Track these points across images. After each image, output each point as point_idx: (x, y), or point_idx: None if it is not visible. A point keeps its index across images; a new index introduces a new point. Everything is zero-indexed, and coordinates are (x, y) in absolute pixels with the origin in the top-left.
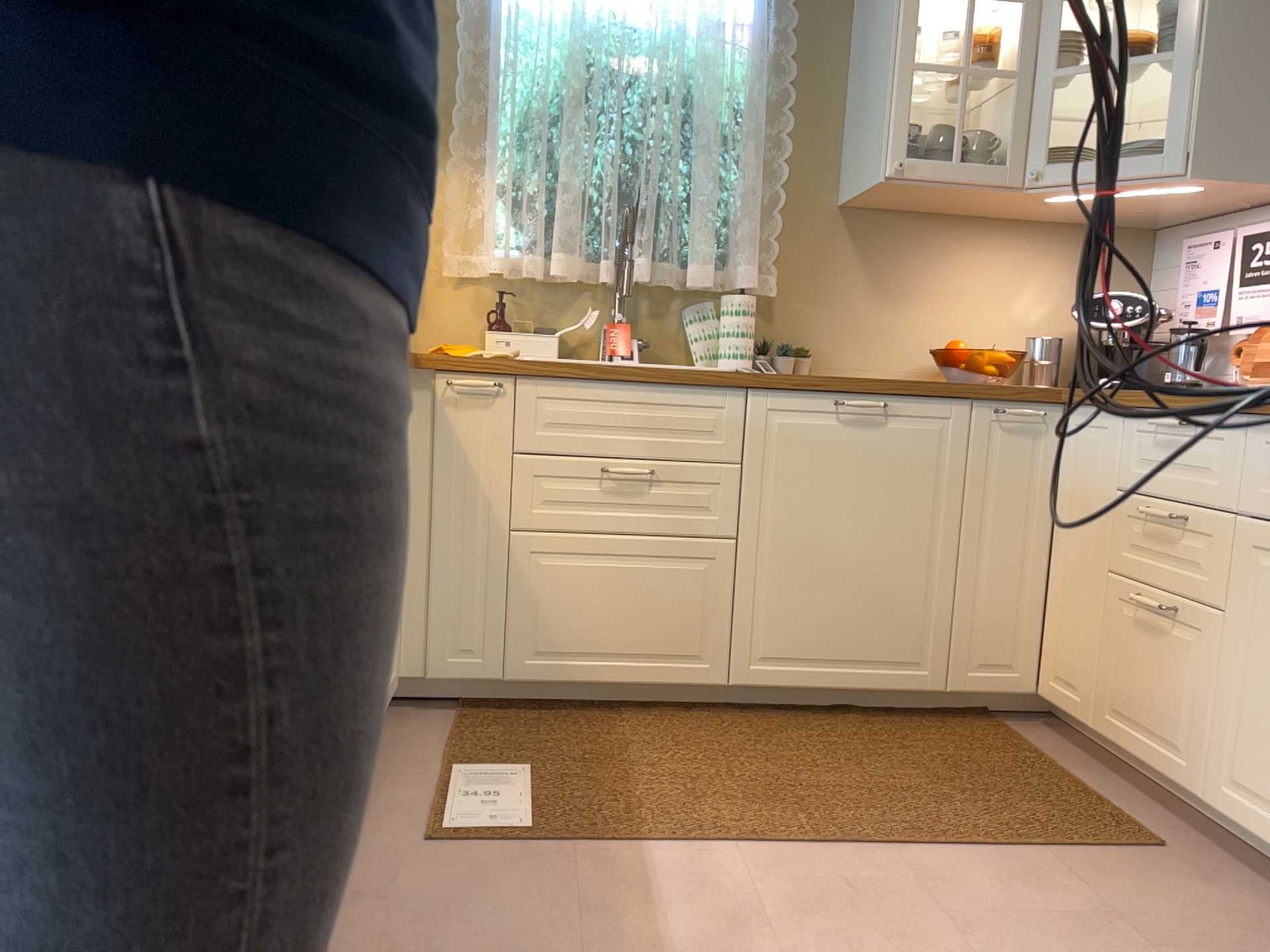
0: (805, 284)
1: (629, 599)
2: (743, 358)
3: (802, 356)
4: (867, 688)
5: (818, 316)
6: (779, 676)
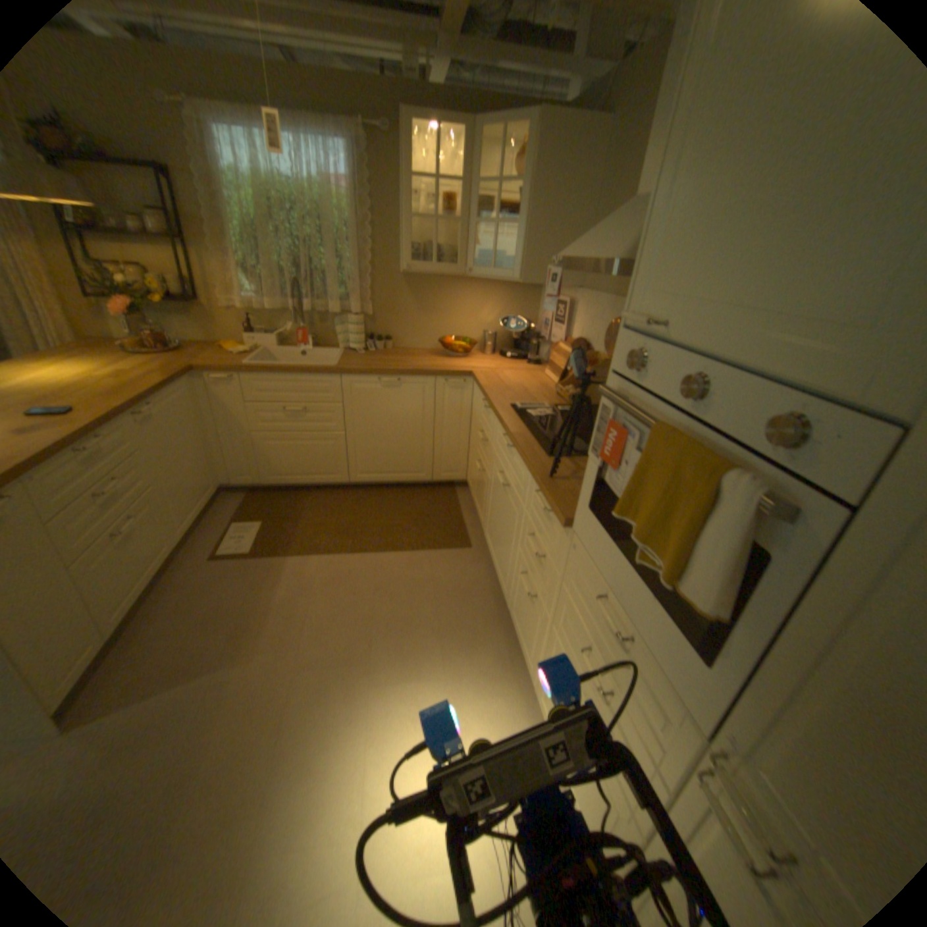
0: (387, 309)
1: (304, 457)
2: (357, 347)
3: (388, 342)
4: (402, 483)
5: (394, 323)
6: (367, 480)
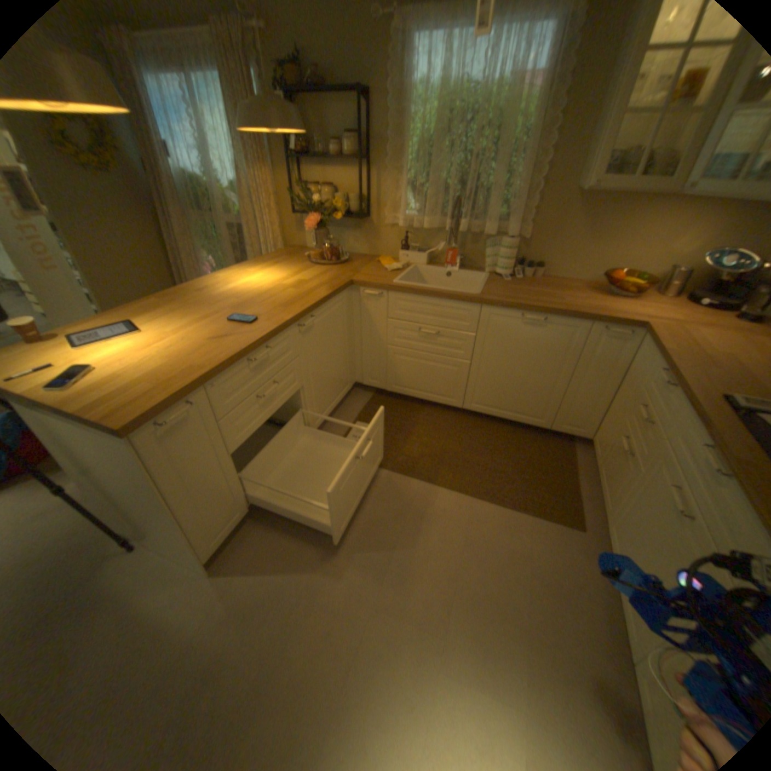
0: (549, 230)
1: (427, 375)
2: (505, 271)
3: (539, 267)
4: (516, 422)
5: (553, 247)
6: (481, 410)
